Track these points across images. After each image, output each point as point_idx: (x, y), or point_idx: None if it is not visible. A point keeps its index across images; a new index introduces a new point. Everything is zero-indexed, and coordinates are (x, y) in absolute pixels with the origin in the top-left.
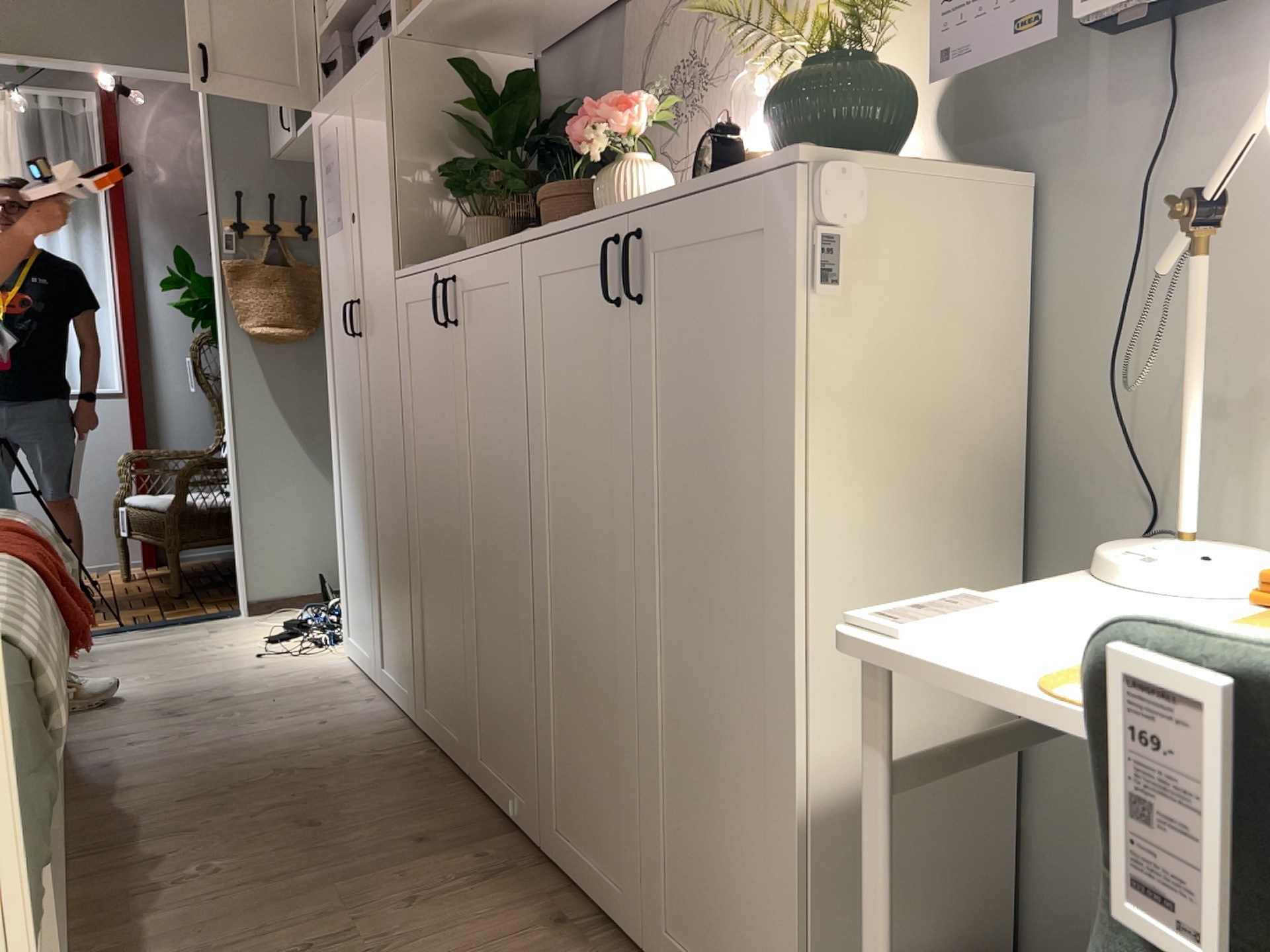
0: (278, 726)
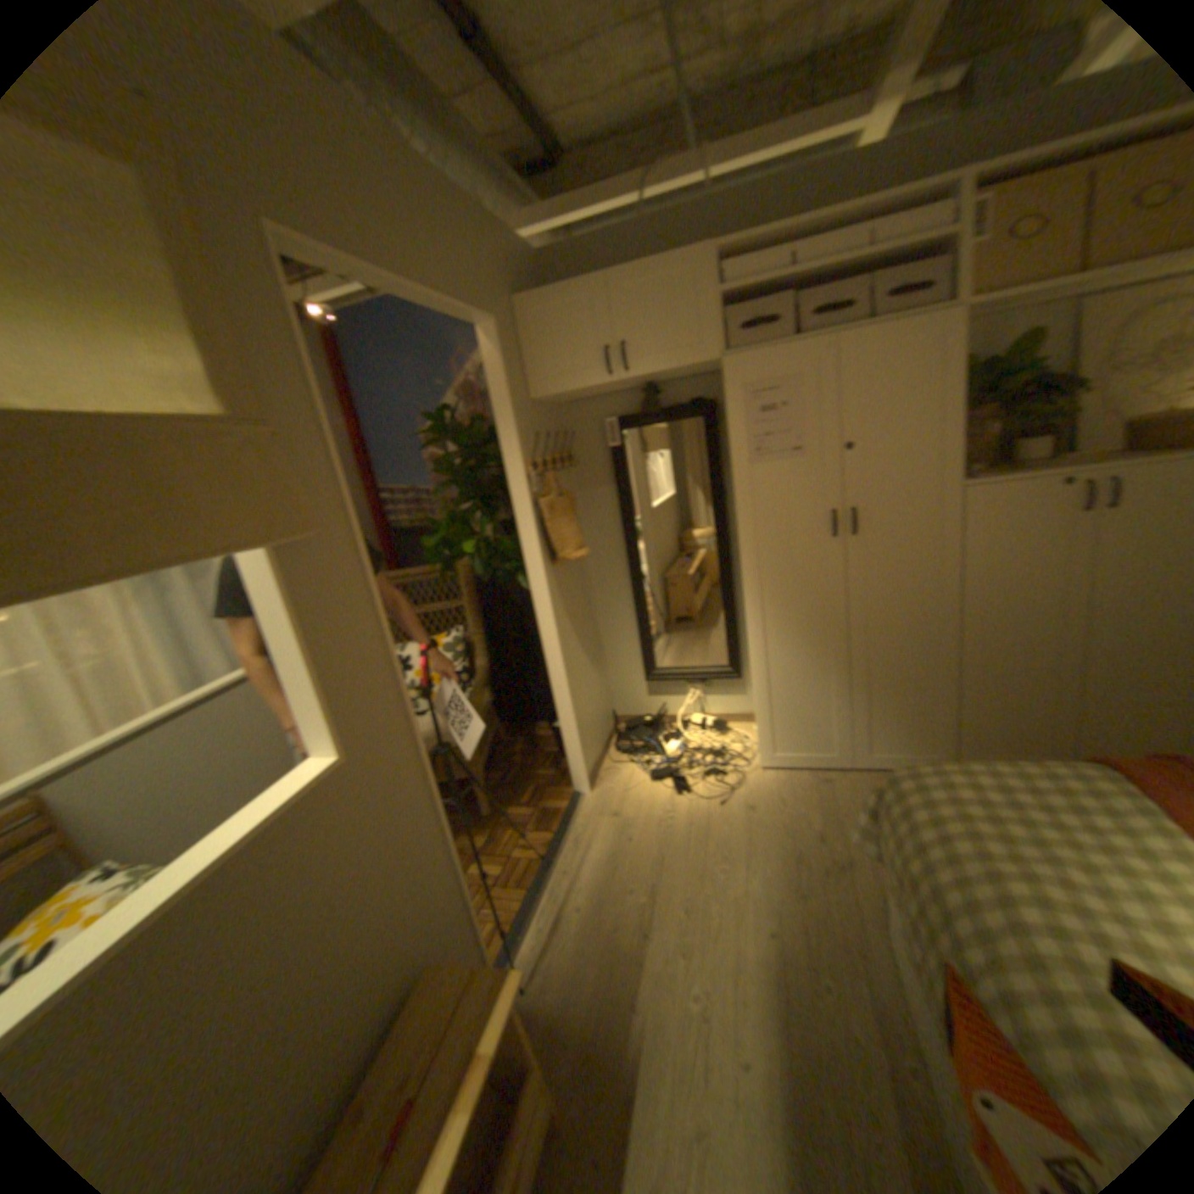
0: None
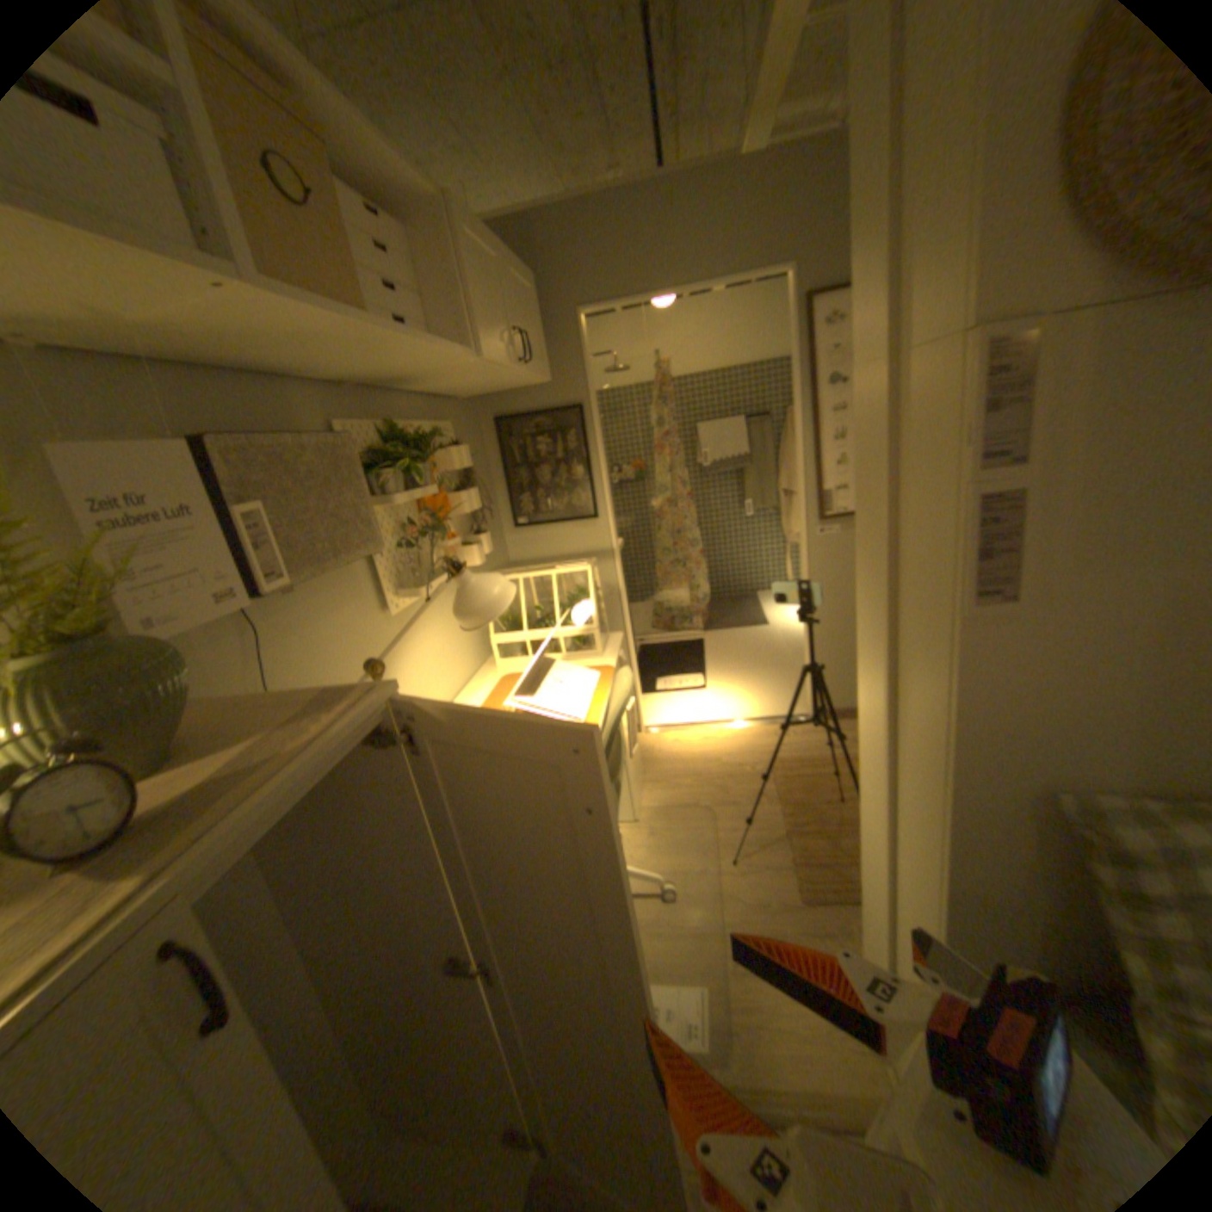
0: None
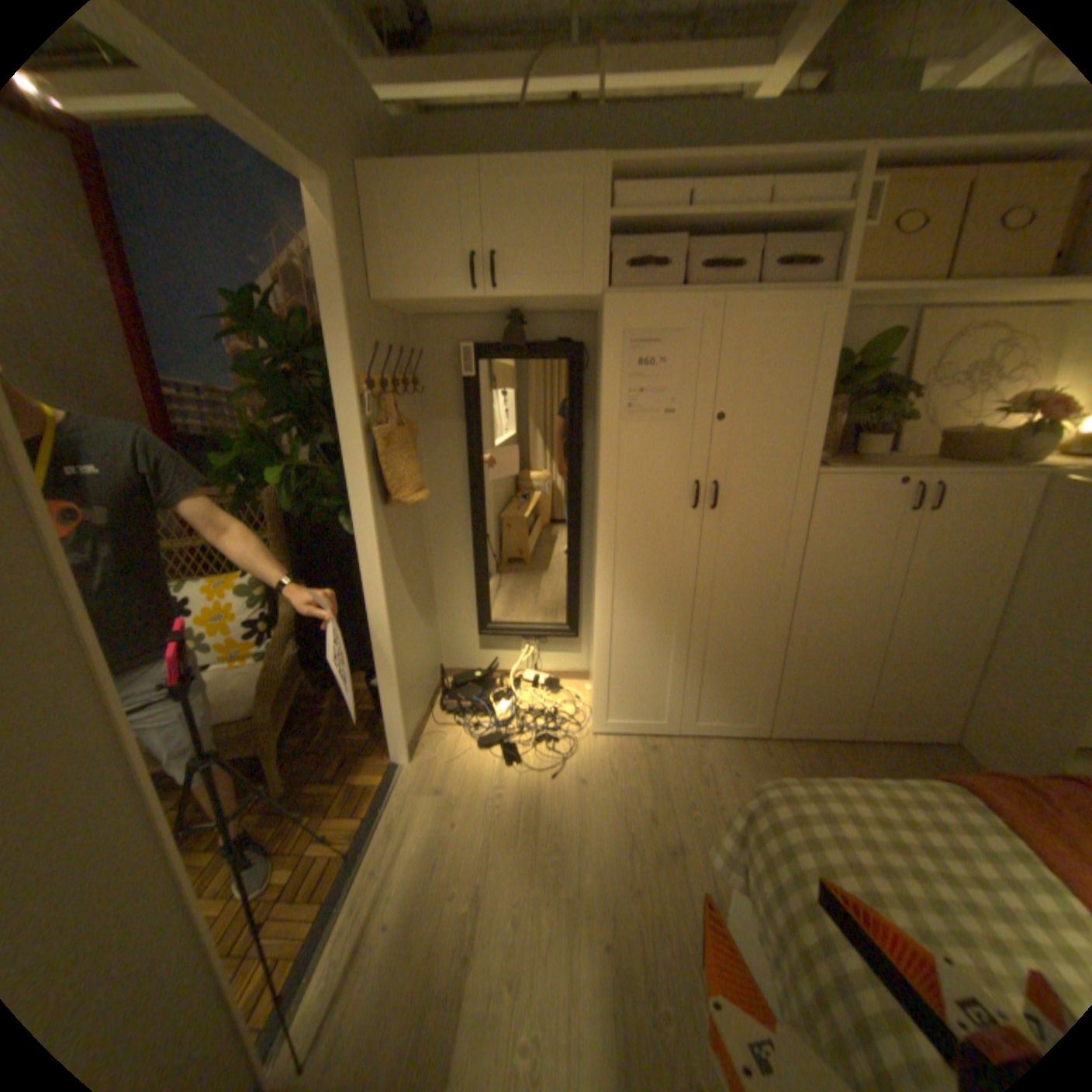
0: (732, 798)
